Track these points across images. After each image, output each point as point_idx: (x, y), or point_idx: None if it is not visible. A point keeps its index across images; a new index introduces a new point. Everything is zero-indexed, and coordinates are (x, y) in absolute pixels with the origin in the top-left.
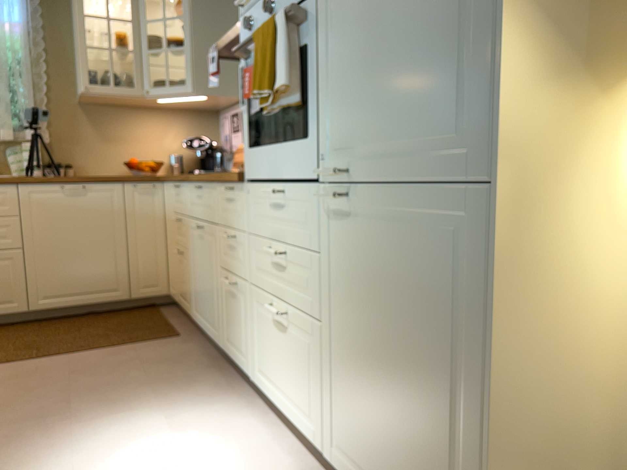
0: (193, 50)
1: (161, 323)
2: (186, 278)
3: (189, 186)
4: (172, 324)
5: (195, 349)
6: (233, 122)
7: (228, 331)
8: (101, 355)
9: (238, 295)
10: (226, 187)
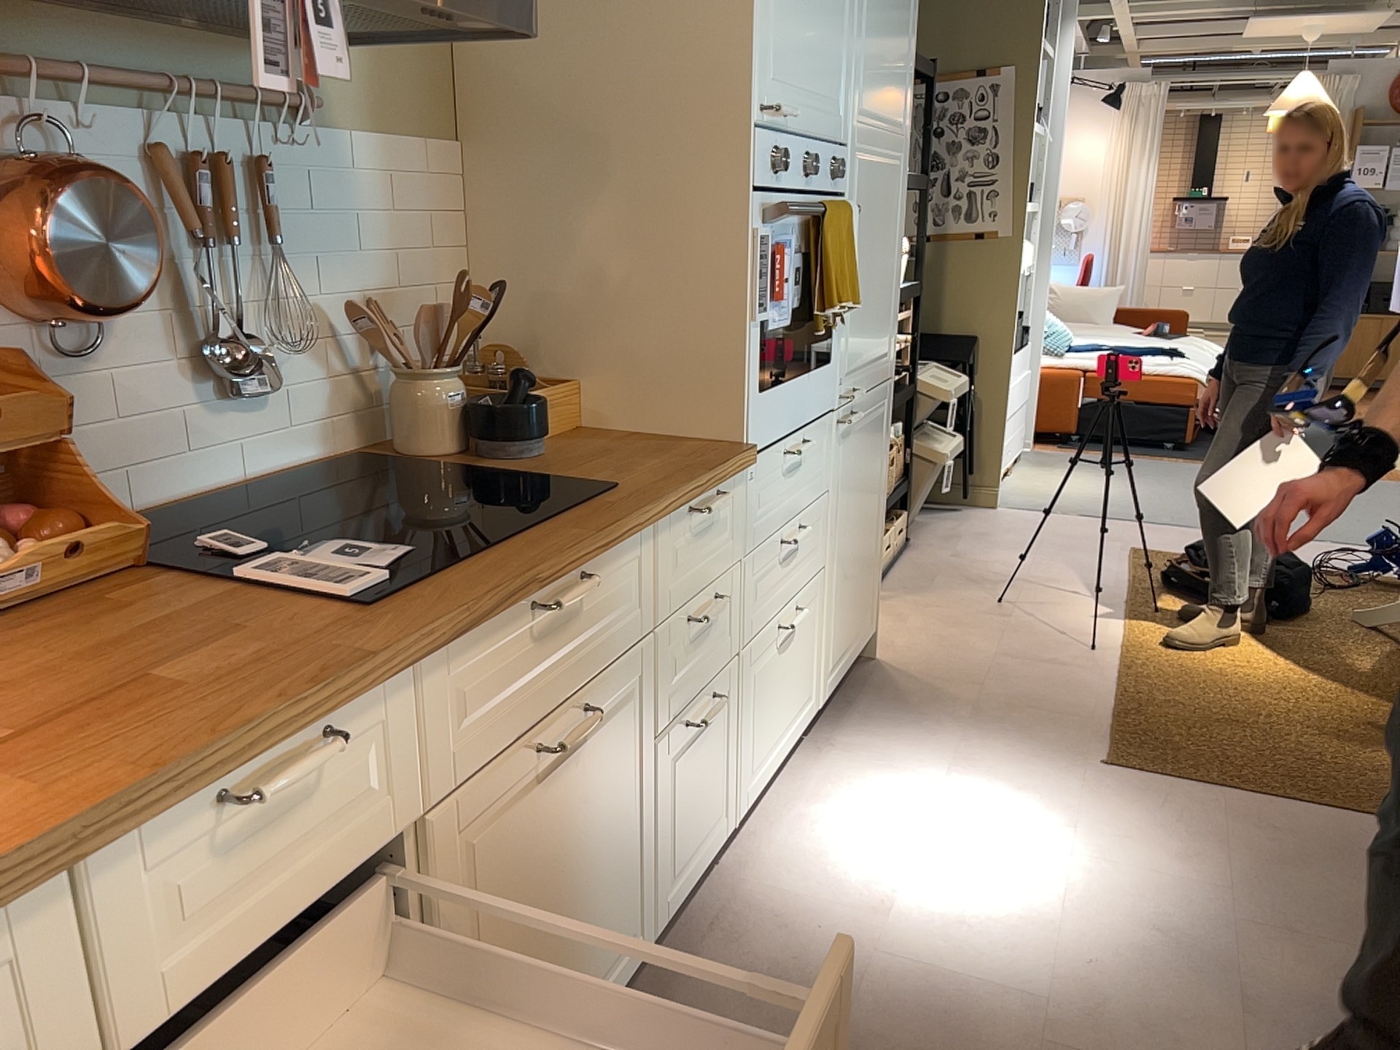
0: None
1: None
2: None
3: (460, 649)
4: None
5: None
6: None
7: (677, 850)
8: None
9: (712, 717)
10: (692, 506)
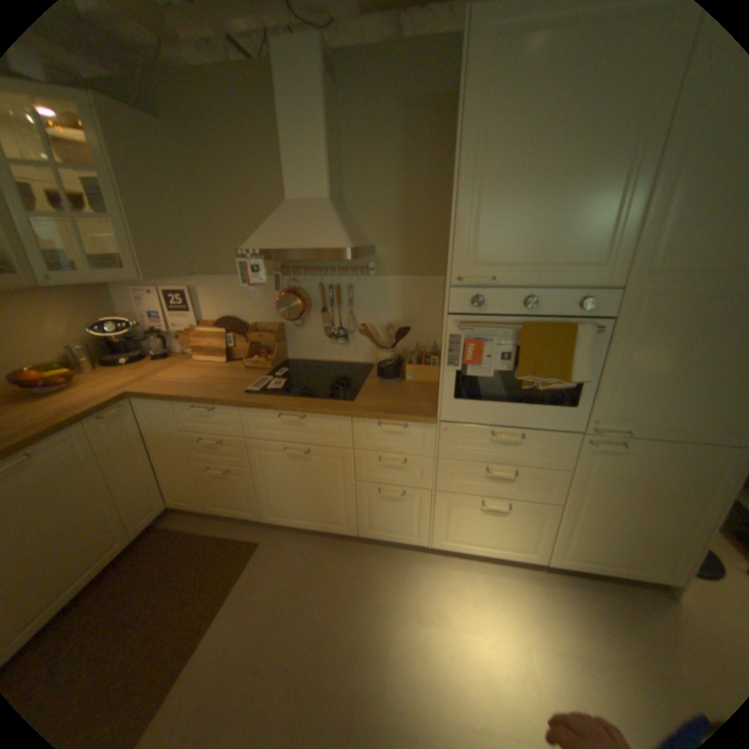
0: (123, 220)
1: (207, 543)
2: (242, 491)
3: (254, 411)
4: (219, 536)
5: (299, 547)
6: (169, 300)
7: (375, 523)
8: (231, 623)
9: (404, 498)
10: (383, 422)
